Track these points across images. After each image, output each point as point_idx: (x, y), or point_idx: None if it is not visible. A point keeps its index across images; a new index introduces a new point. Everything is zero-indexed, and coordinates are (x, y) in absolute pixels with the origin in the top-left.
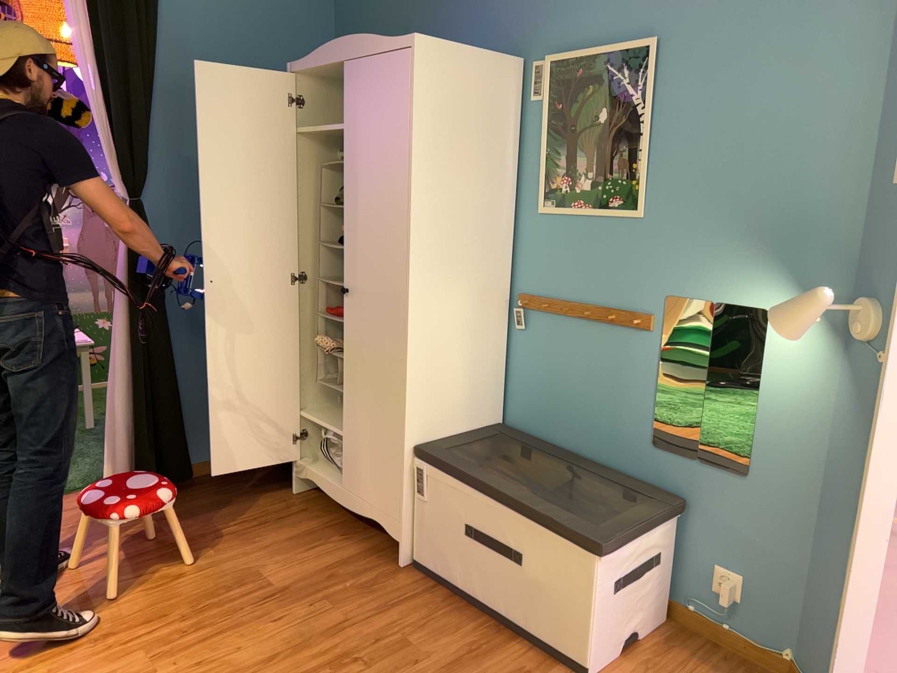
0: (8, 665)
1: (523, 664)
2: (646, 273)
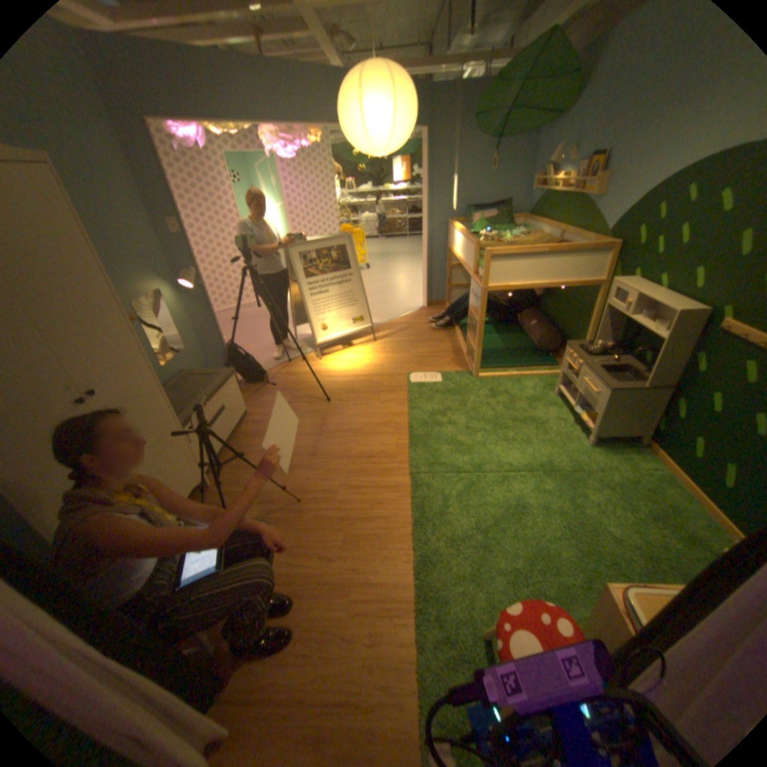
0: (381, 525)
1: (250, 425)
2: (118, 298)
